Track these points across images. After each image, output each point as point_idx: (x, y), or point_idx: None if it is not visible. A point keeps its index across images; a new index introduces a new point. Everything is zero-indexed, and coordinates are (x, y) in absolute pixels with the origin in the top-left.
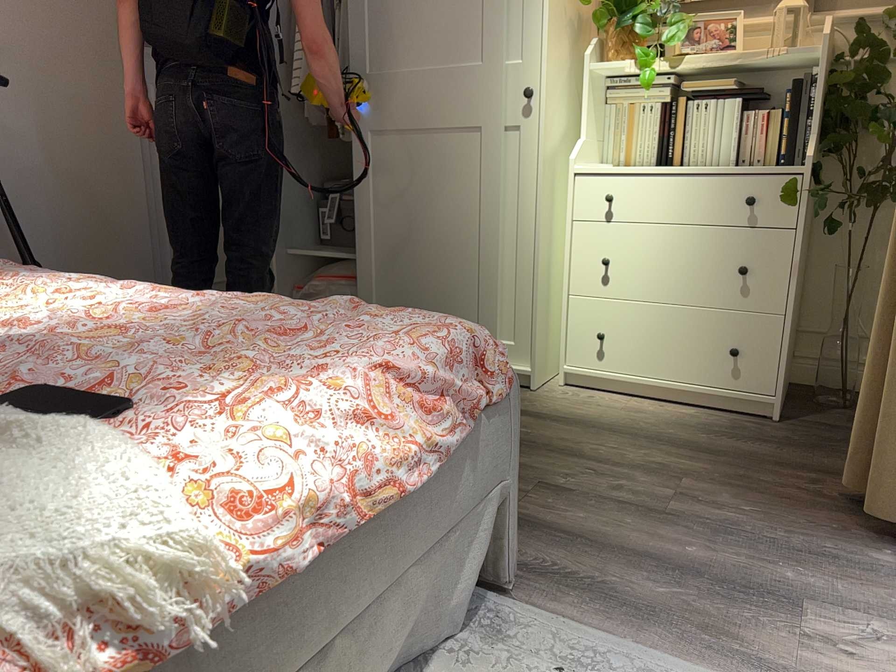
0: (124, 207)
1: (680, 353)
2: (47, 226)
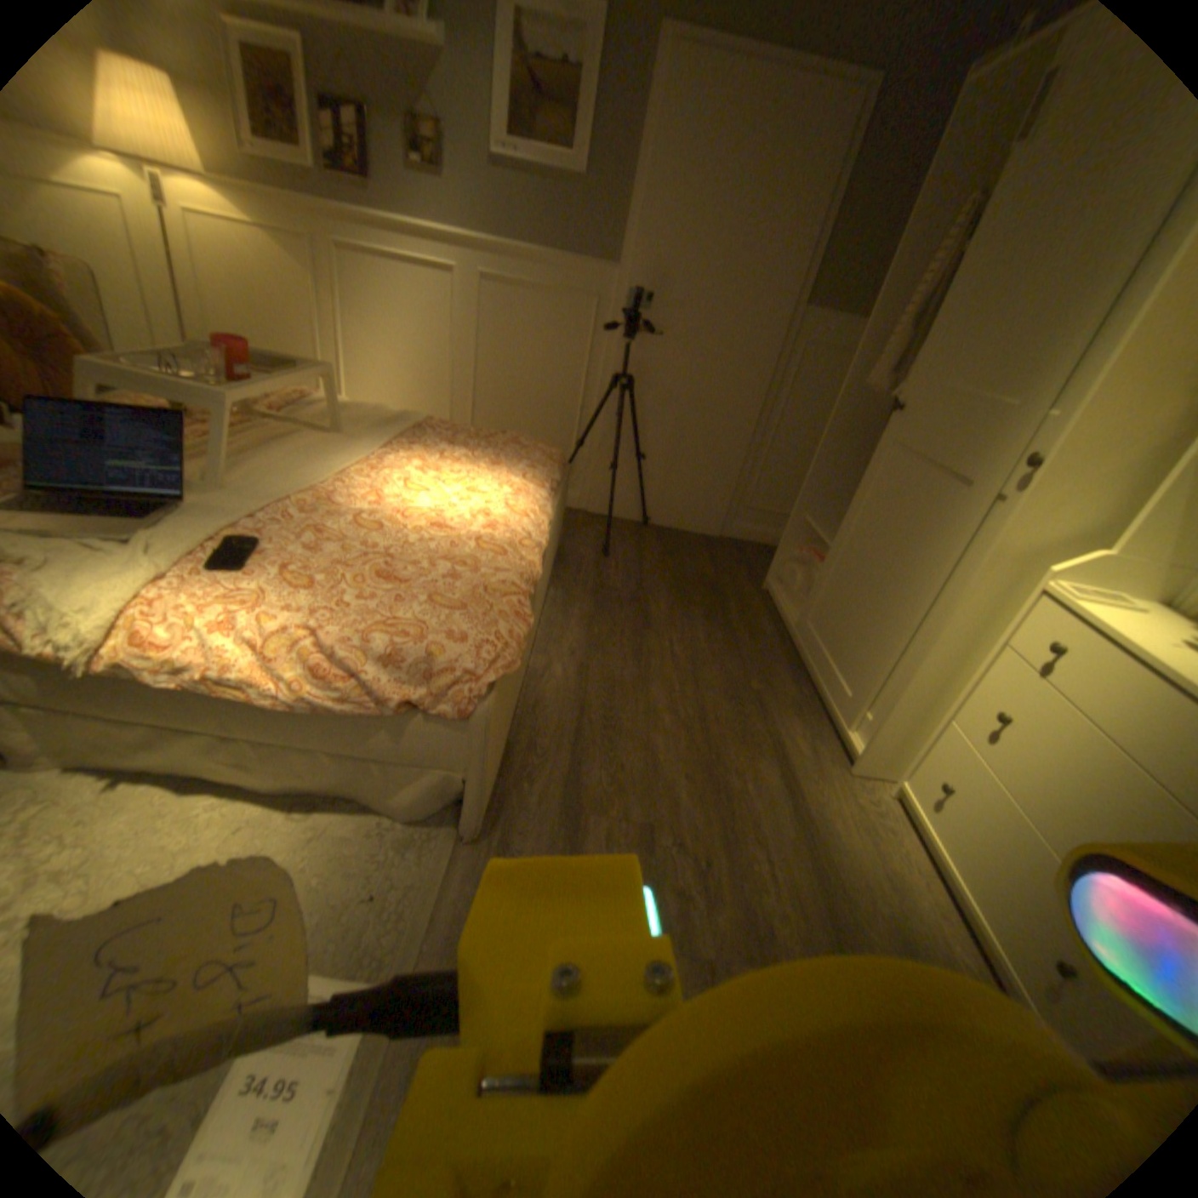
0: (729, 433)
1: (1010, 893)
2: (667, 431)
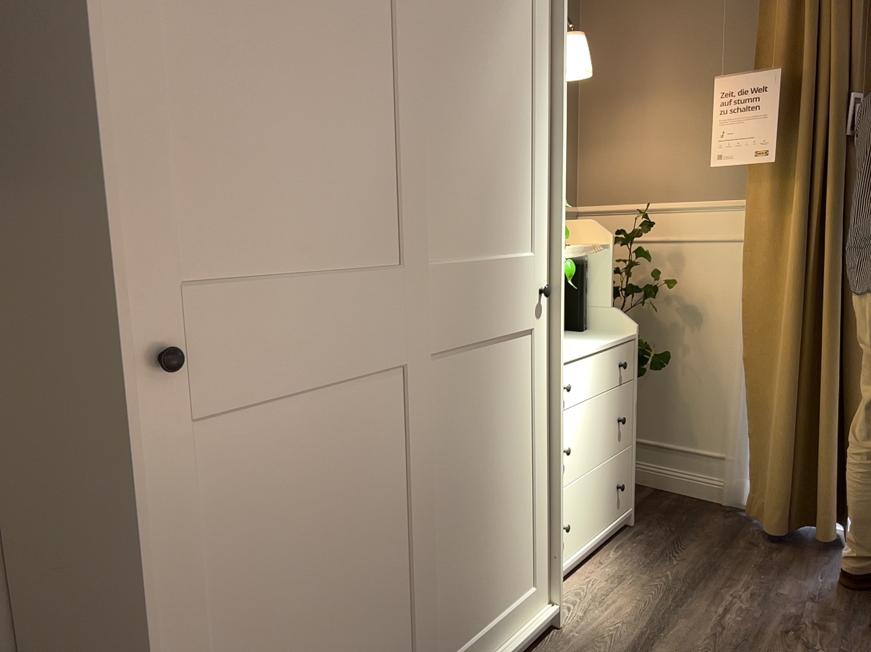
0: None
1: (598, 508)
2: None
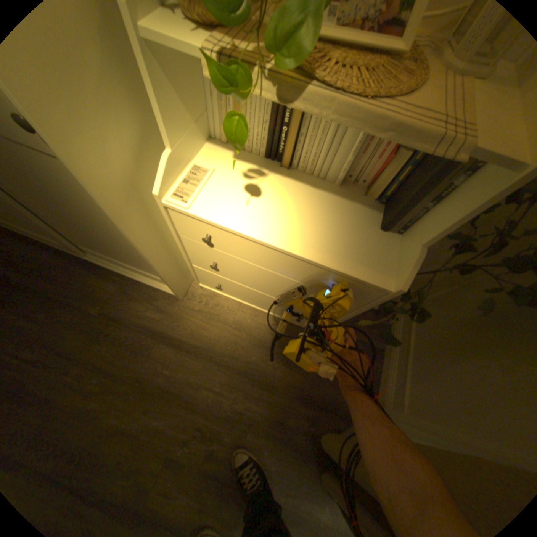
0: None
1: (267, 305)
2: None
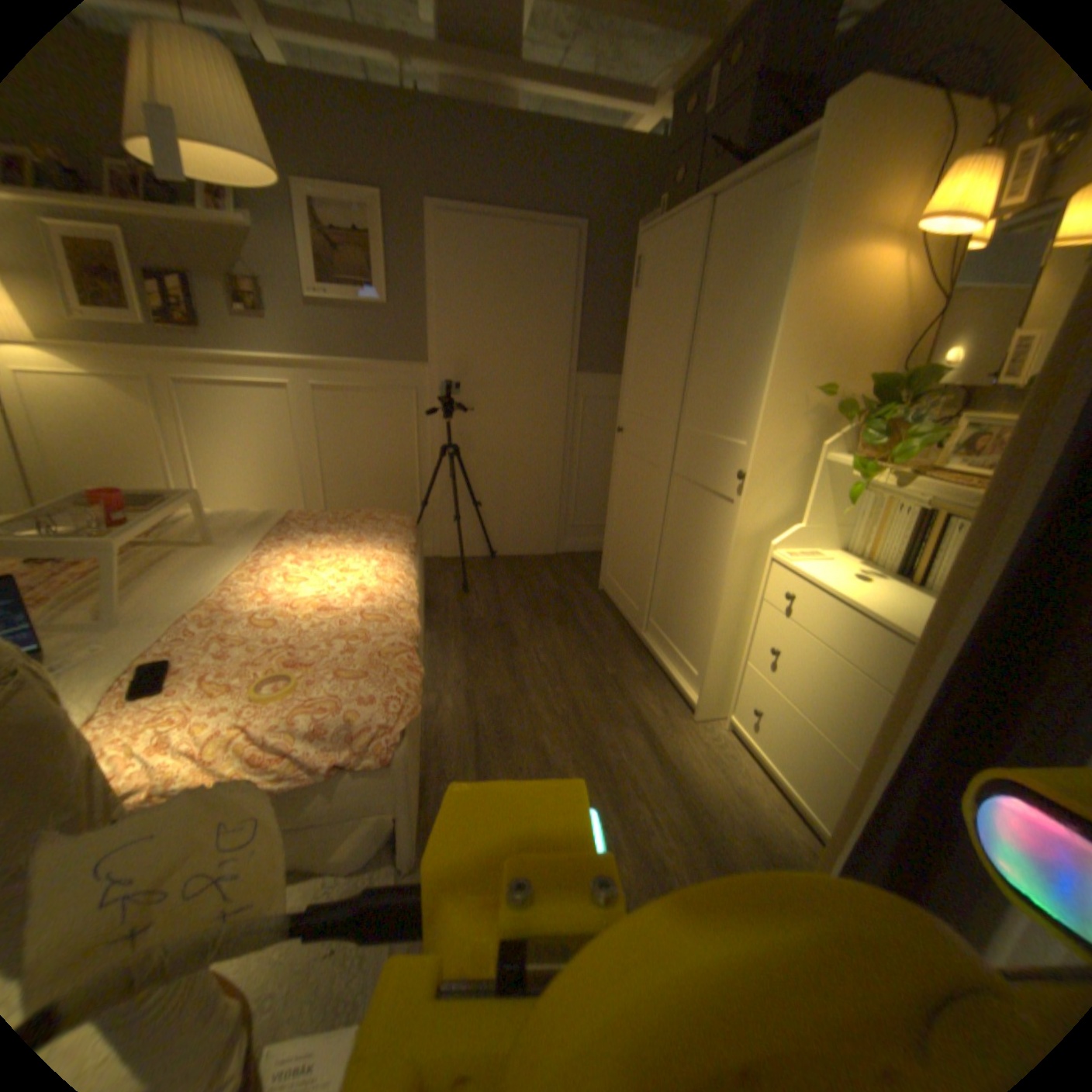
0: (543, 473)
1: (812, 775)
2: (494, 480)
